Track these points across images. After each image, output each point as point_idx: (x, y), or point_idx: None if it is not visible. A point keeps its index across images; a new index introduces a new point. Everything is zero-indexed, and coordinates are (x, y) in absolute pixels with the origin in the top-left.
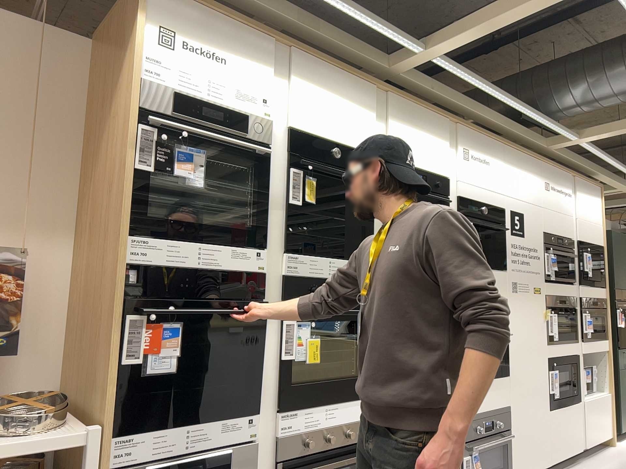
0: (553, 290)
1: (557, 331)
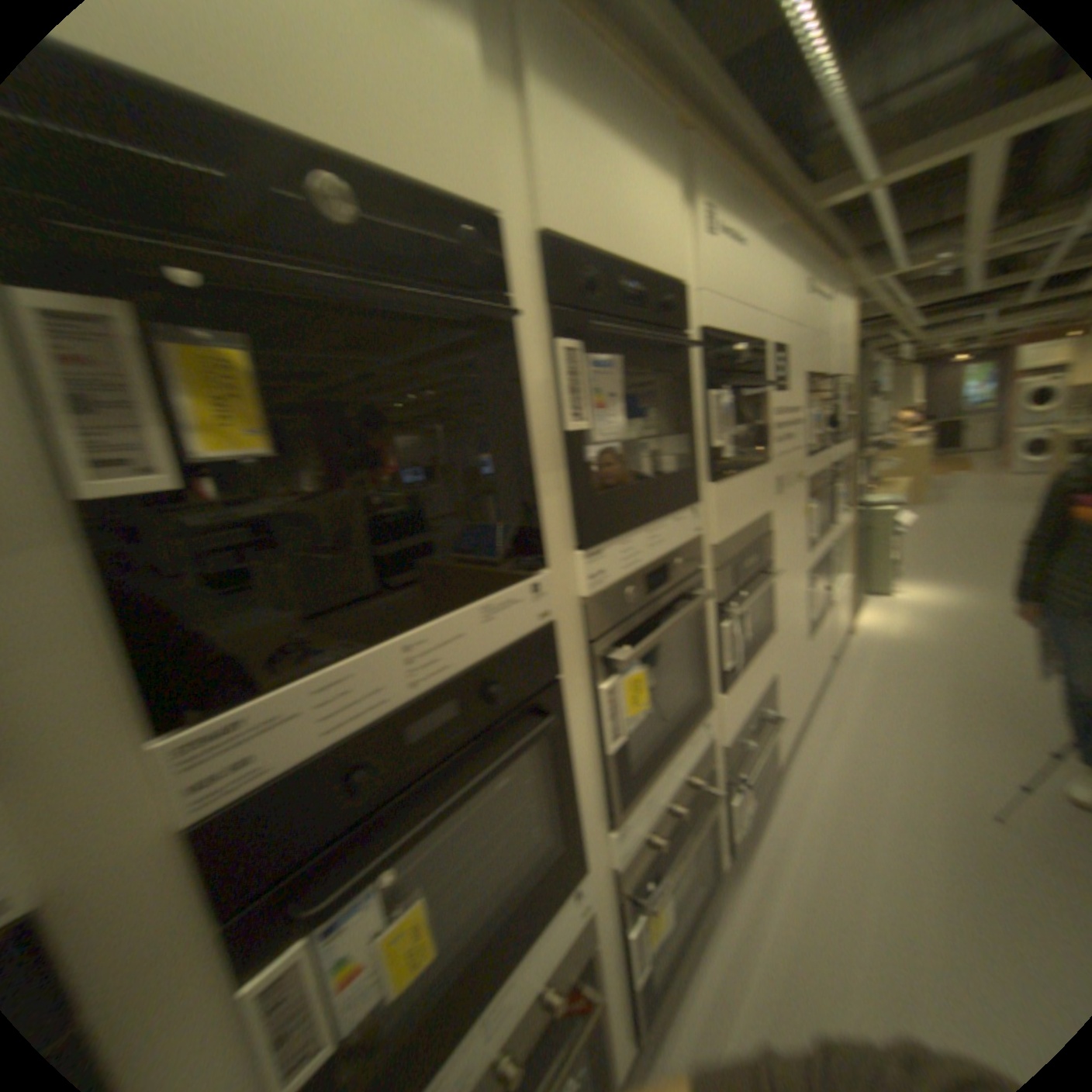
0: (823, 470)
1: (824, 531)
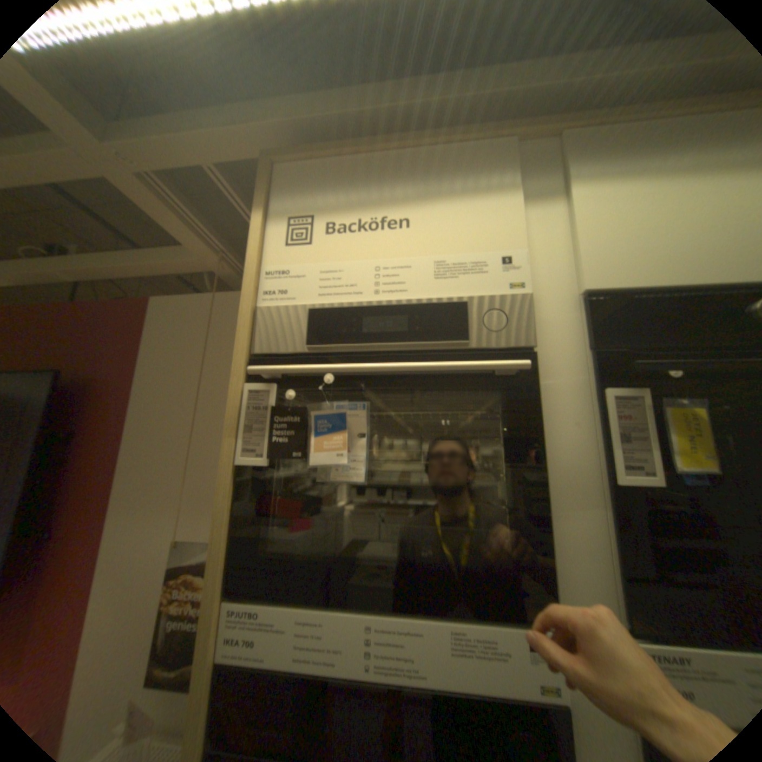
0: None
1: None
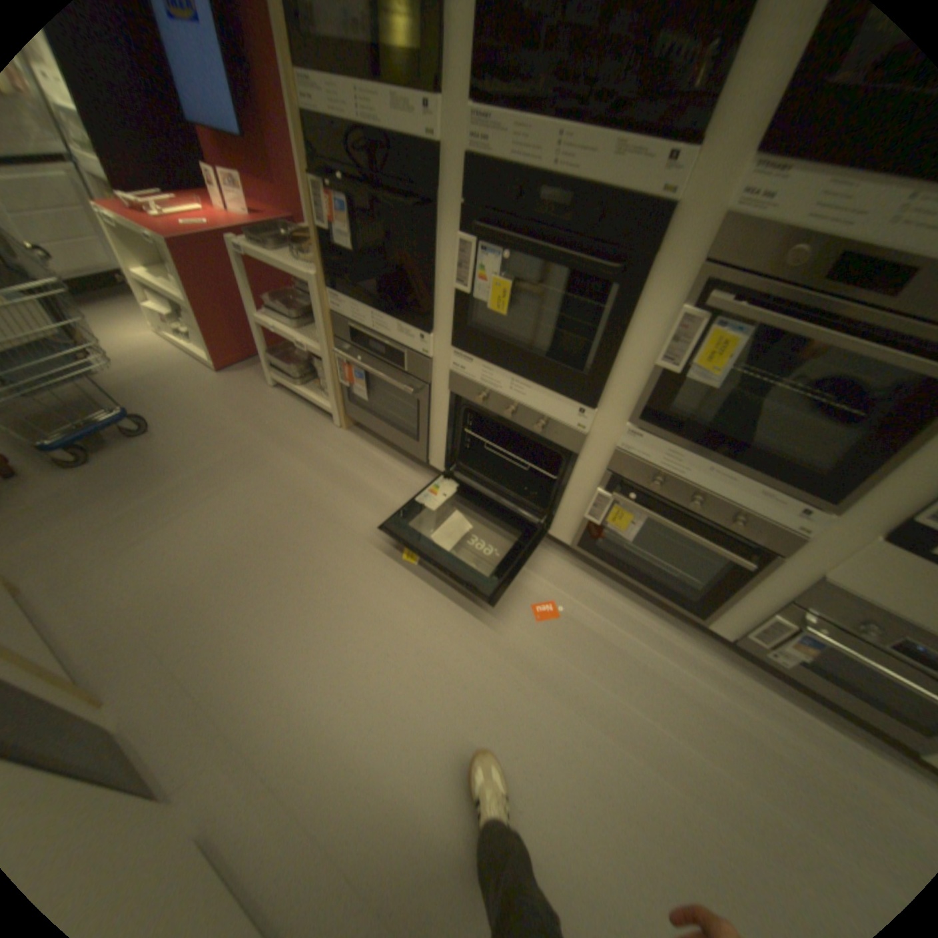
0: None
1: None
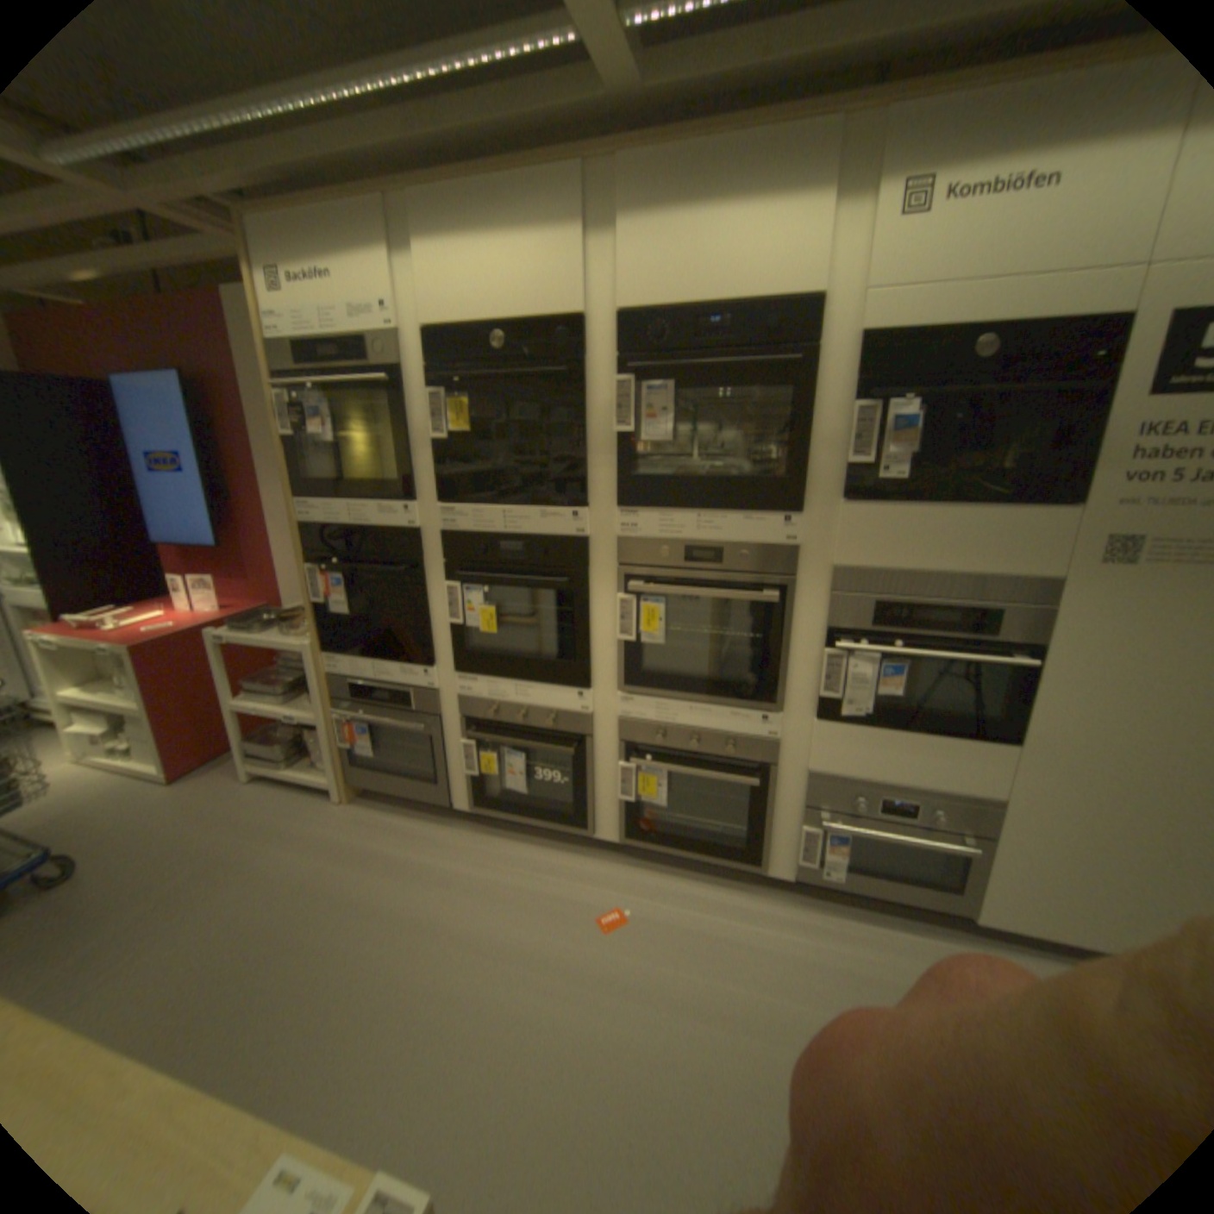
0: None
1: None
